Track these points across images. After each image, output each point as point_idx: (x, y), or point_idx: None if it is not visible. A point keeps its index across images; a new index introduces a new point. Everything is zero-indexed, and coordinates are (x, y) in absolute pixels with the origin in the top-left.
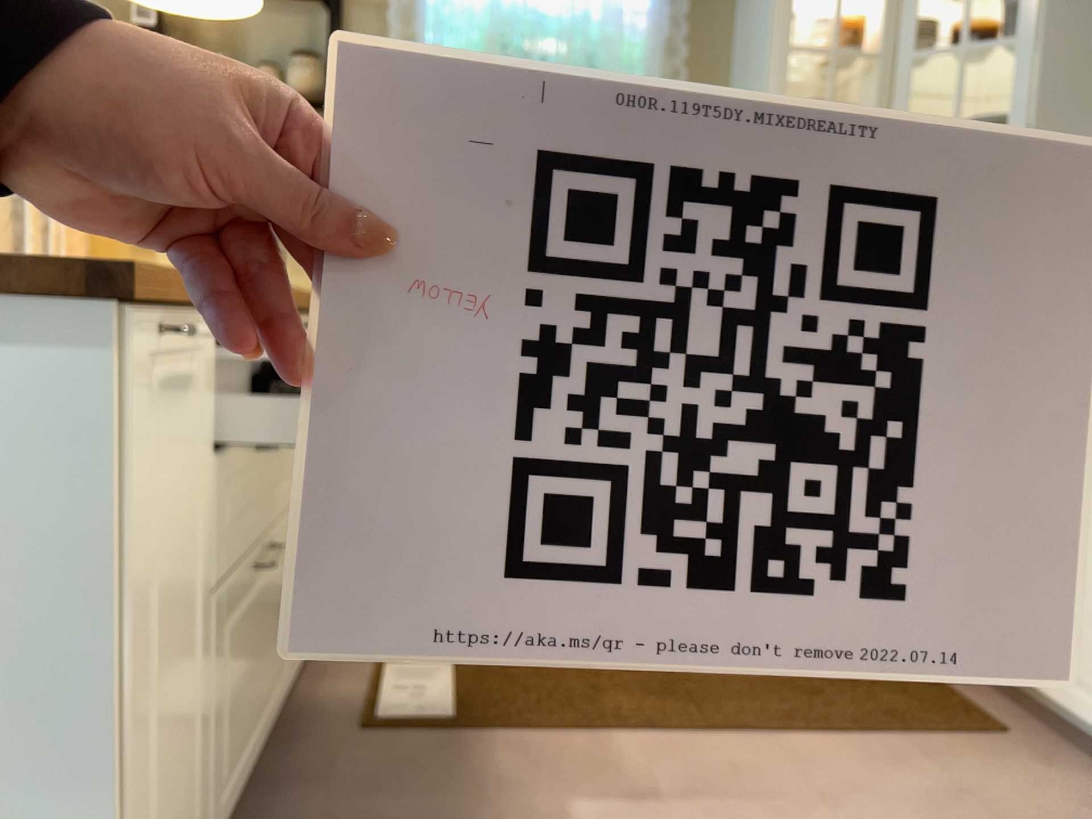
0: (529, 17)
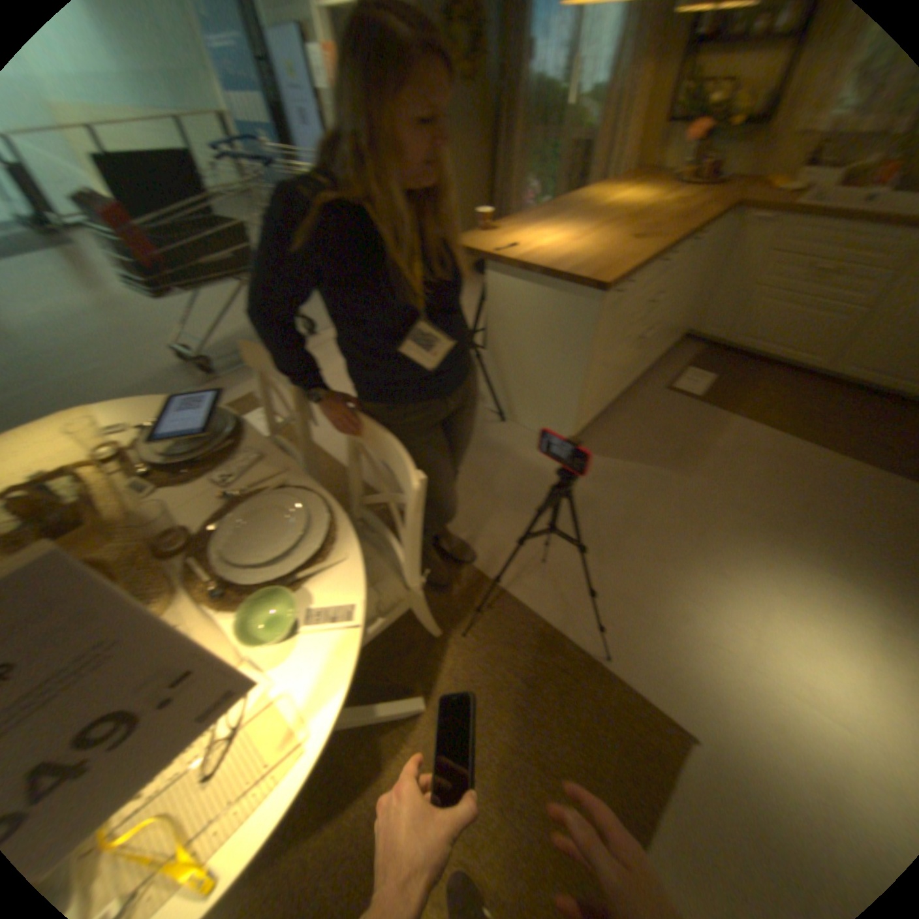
0: None
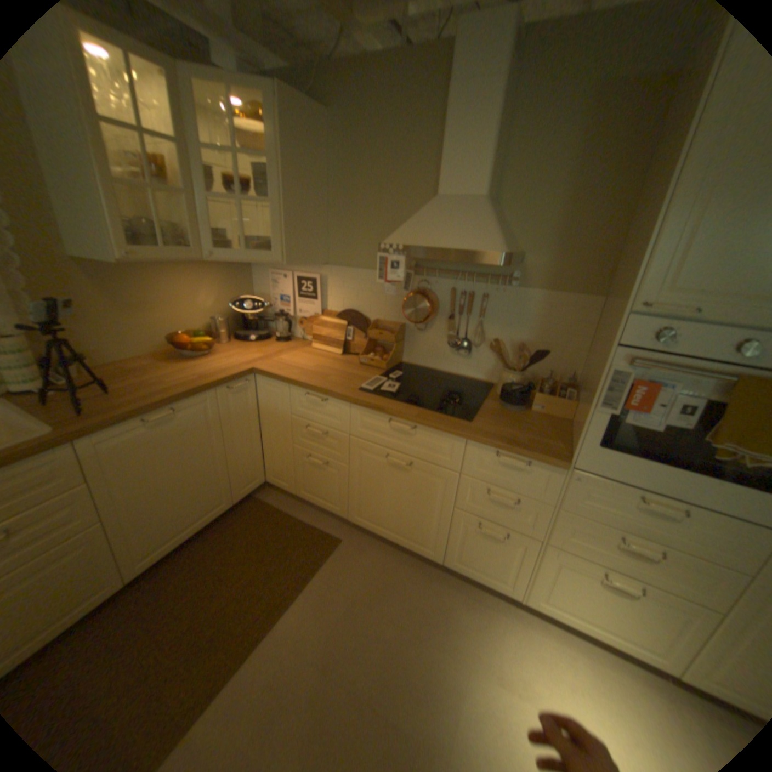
0: None
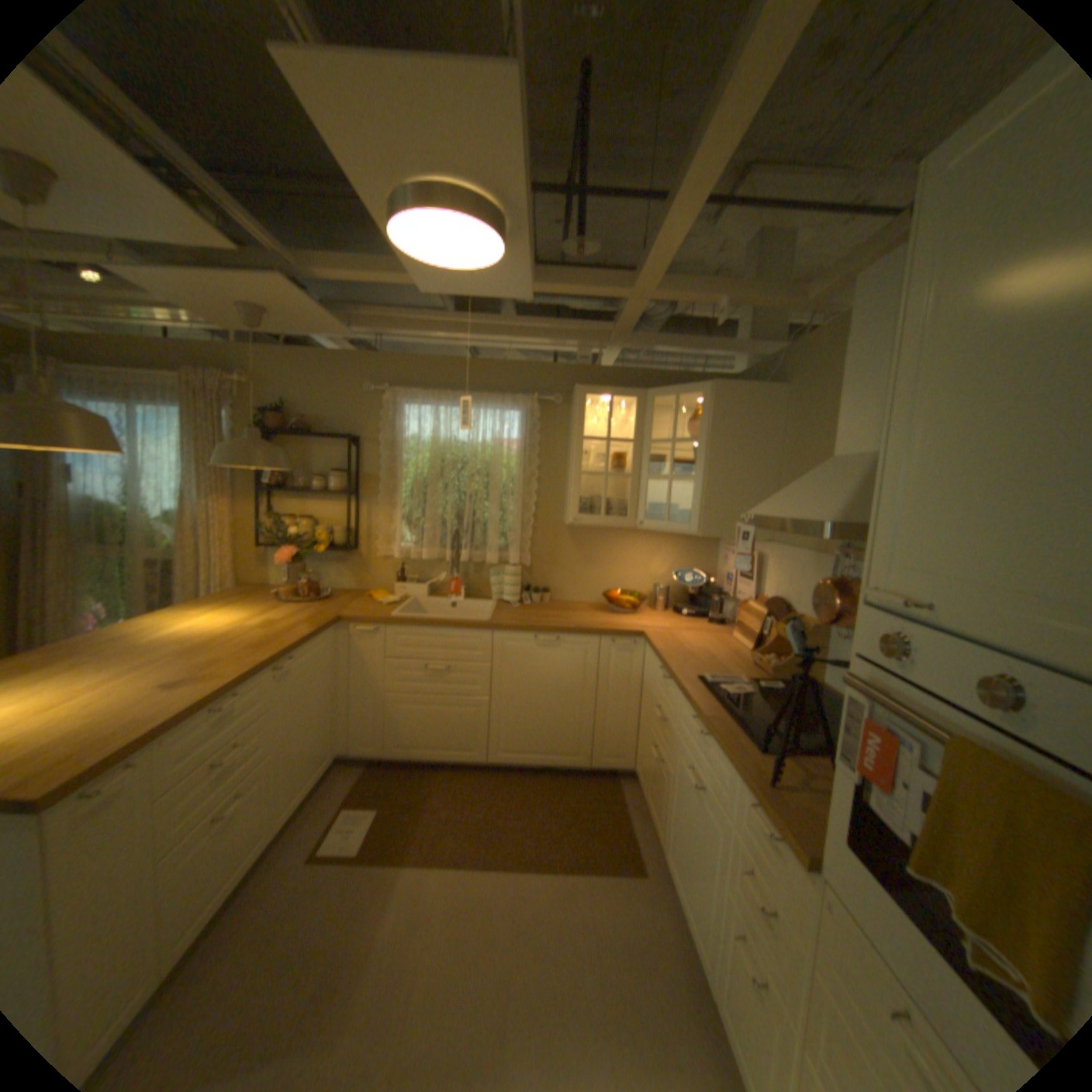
0: (454, 447)
